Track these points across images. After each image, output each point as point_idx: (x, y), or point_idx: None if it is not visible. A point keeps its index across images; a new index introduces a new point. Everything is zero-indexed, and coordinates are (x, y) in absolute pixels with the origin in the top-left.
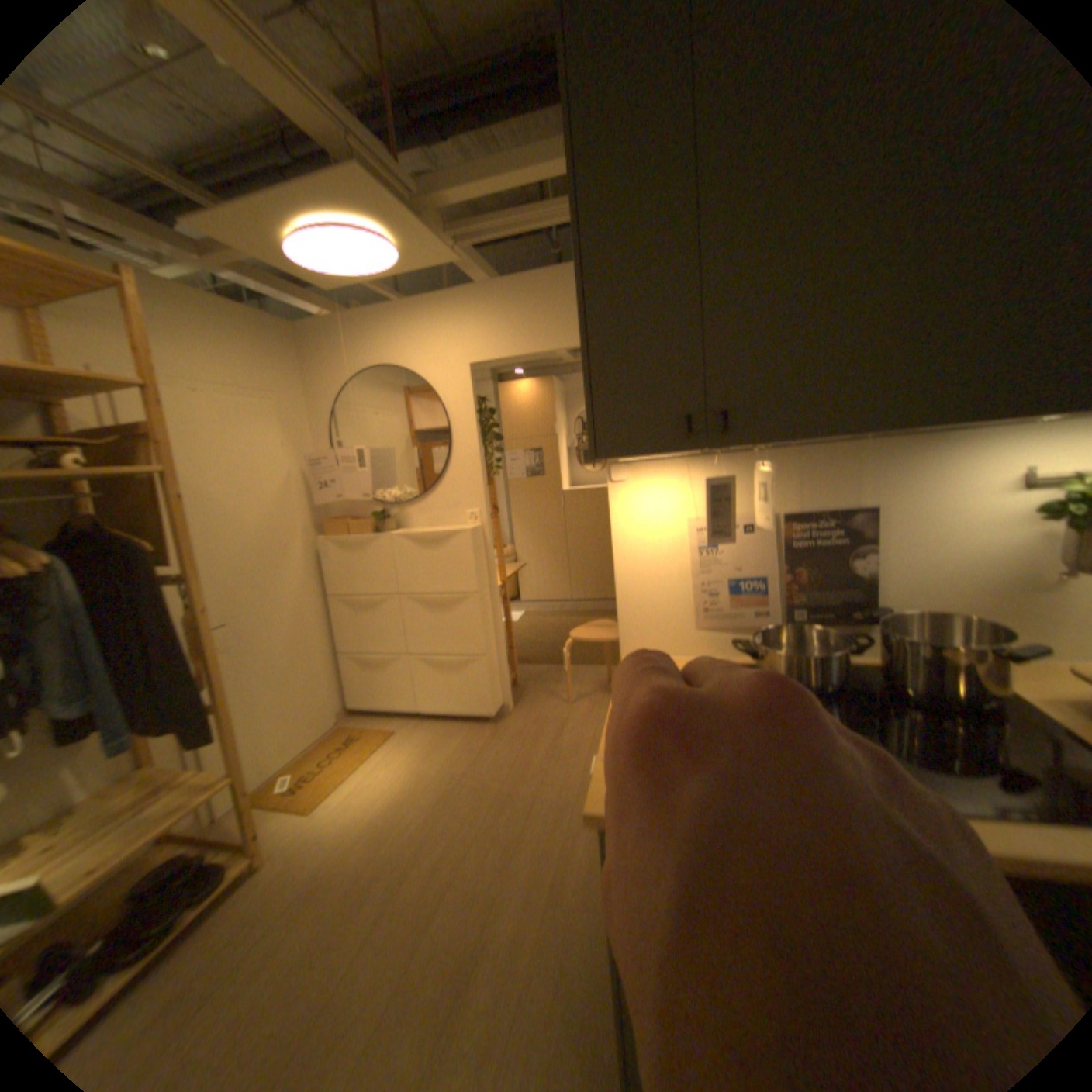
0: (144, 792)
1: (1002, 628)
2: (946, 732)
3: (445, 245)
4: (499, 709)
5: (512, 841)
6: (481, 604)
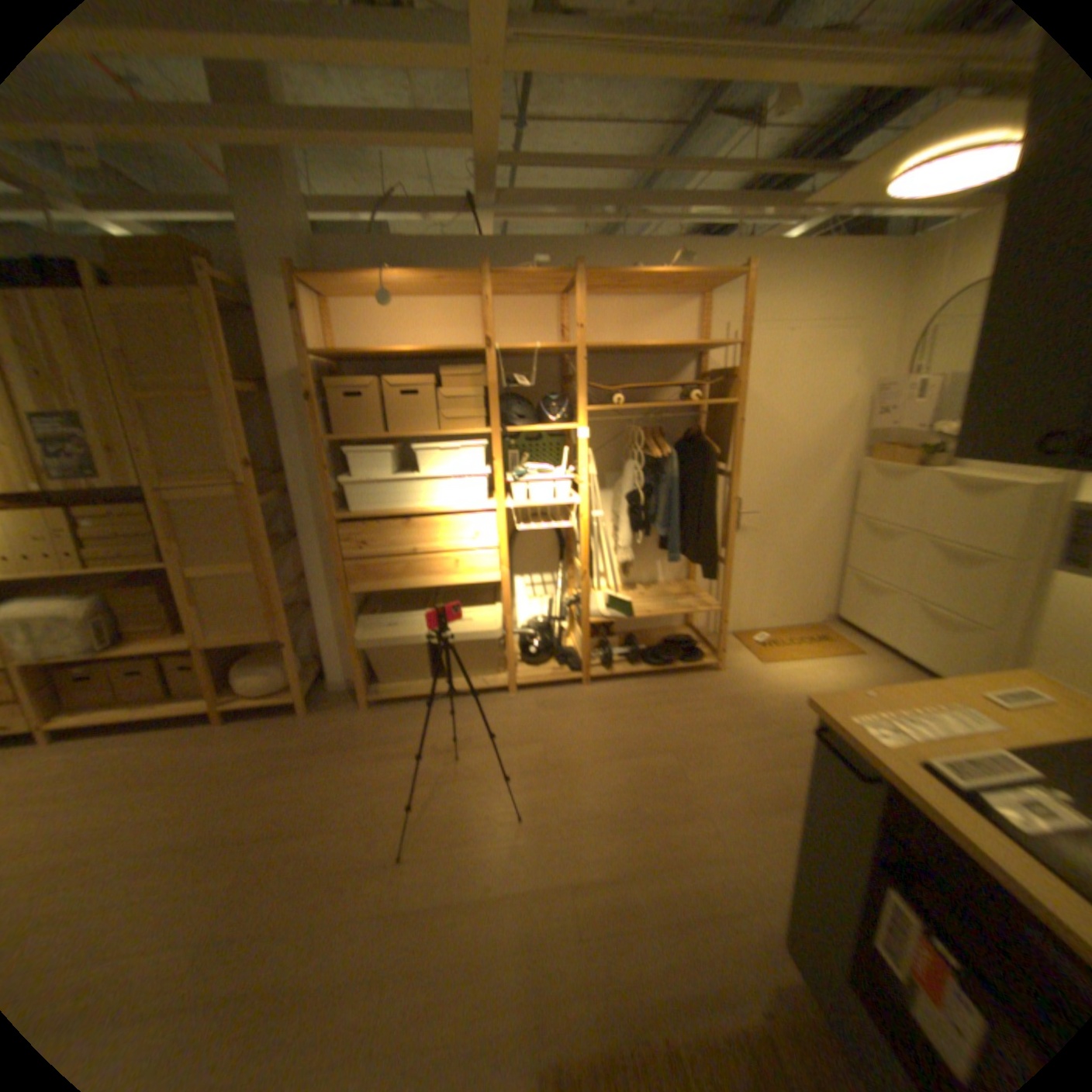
0: (681, 591)
1: None
2: None
3: None
4: None
5: None
6: (1011, 572)
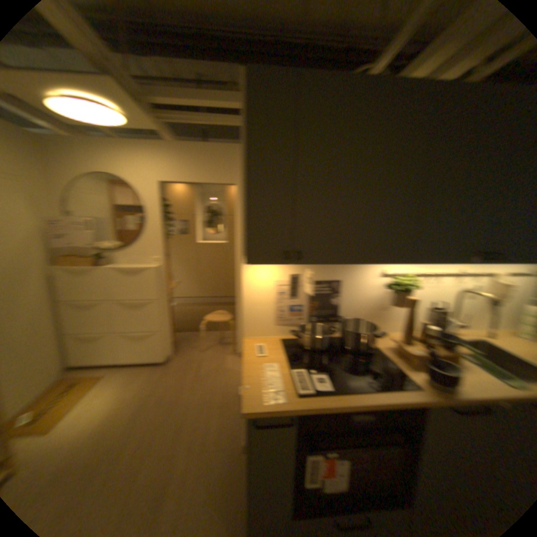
0: None
1: (375, 325)
2: (359, 363)
3: (155, 123)
4: (168, 358)
5: (180, 424)
6: (161, 305)
